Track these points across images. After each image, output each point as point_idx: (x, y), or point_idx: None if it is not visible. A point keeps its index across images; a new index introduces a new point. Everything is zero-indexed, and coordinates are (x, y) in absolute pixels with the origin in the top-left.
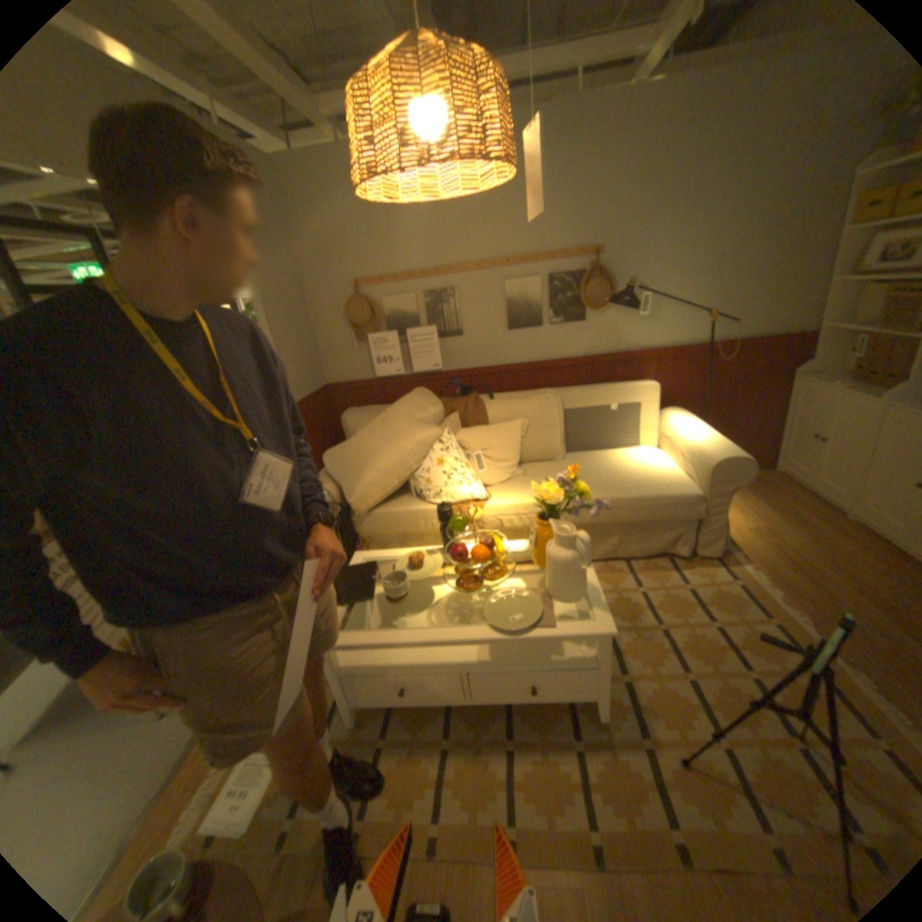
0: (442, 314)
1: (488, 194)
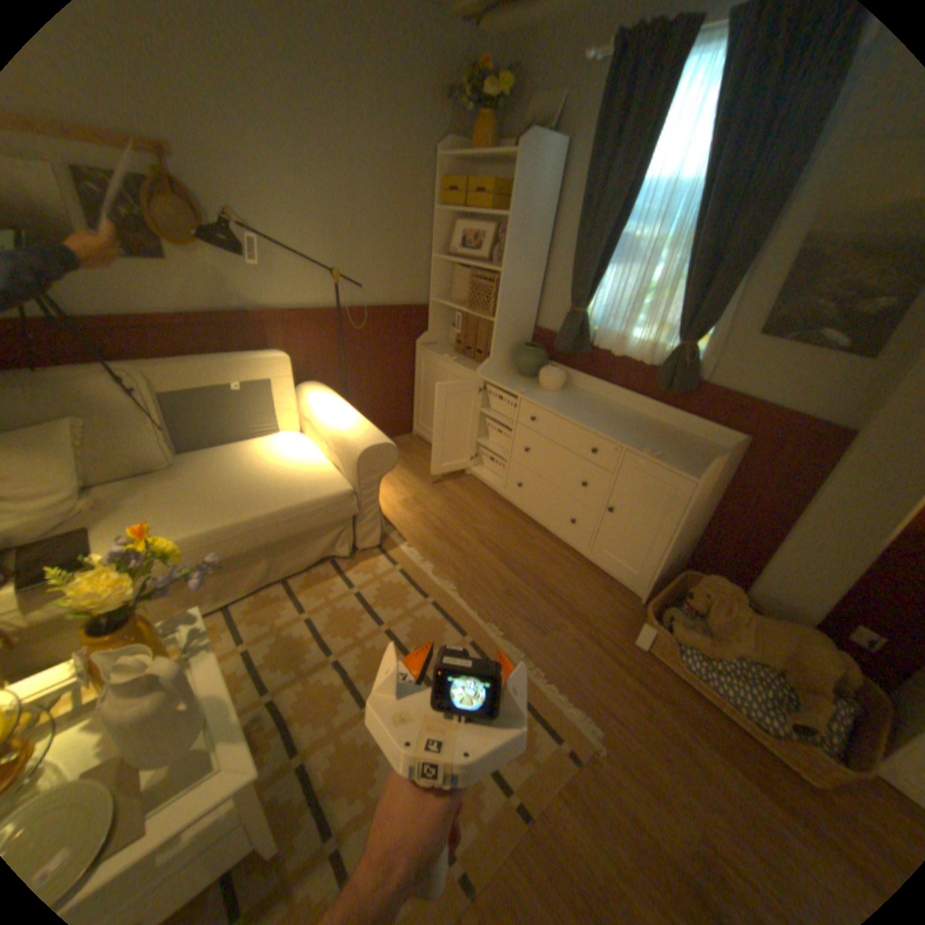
0: None
1: None
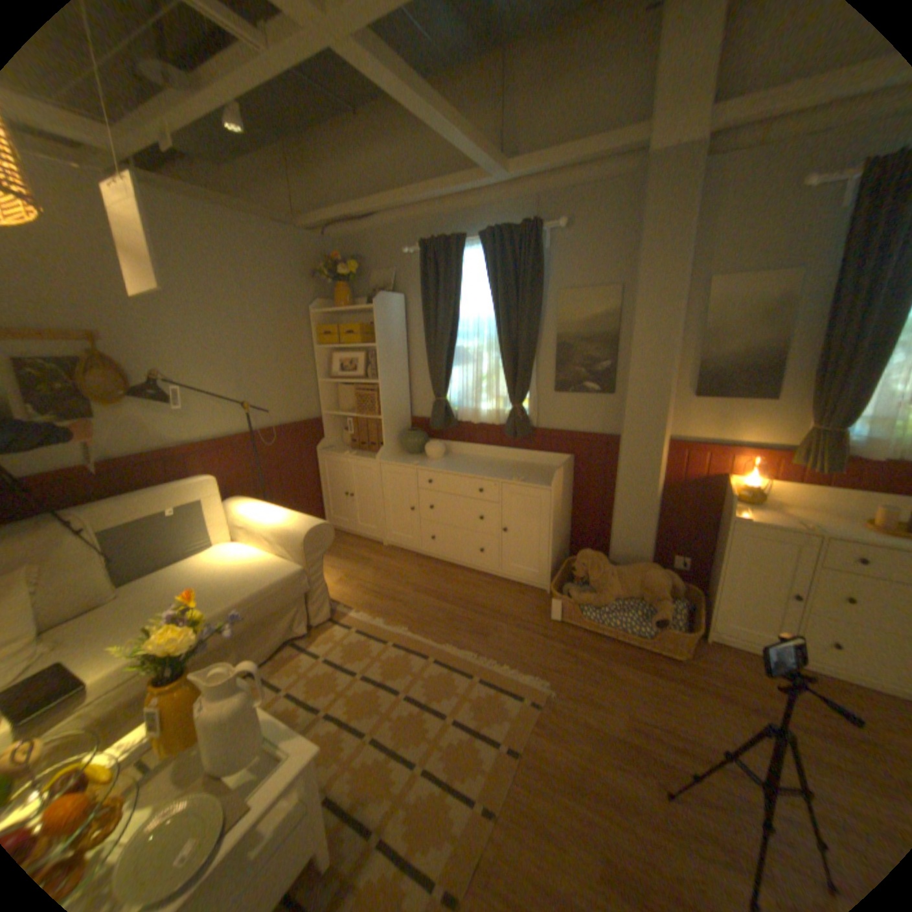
0: None
1: None
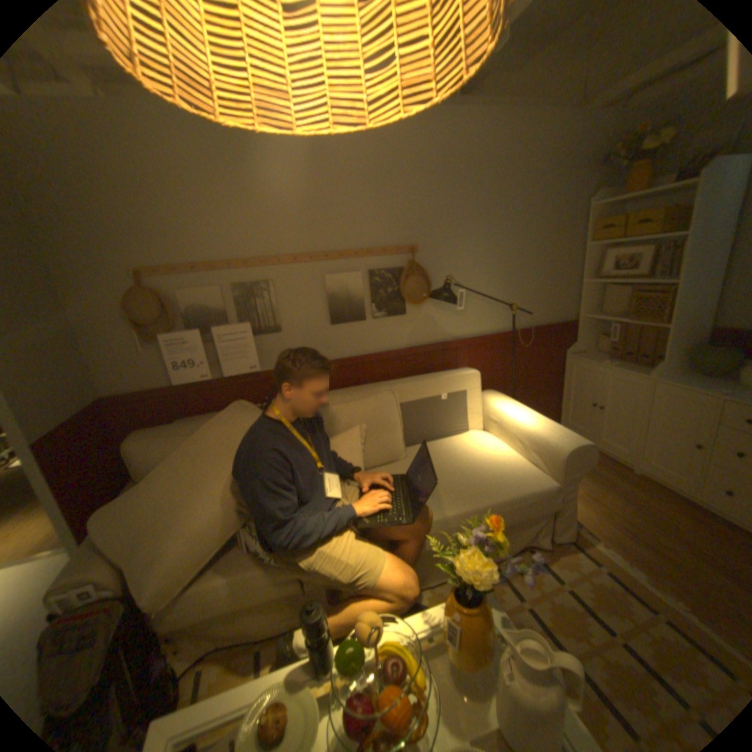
0: (258, 309)
1: (303, 185)
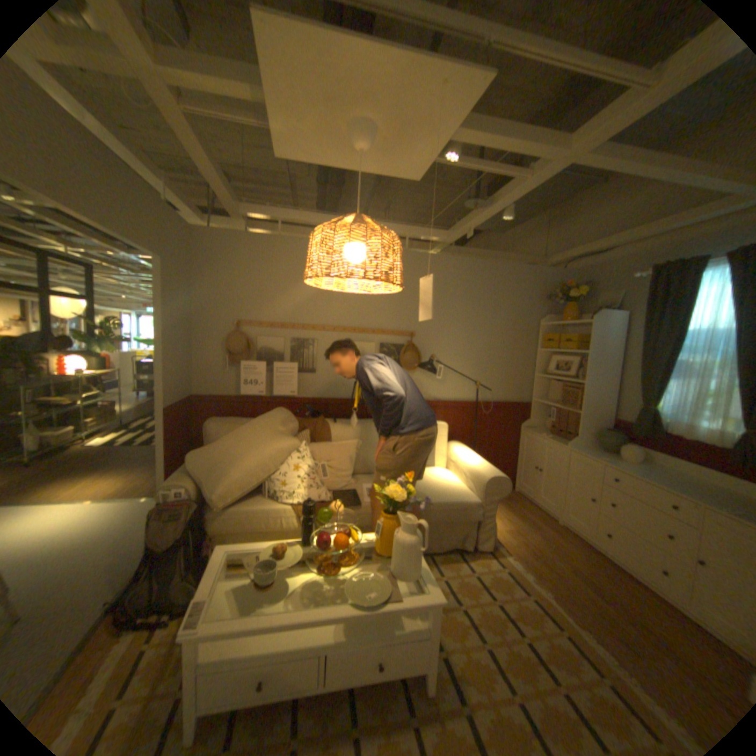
0: (303, 355)
1: None
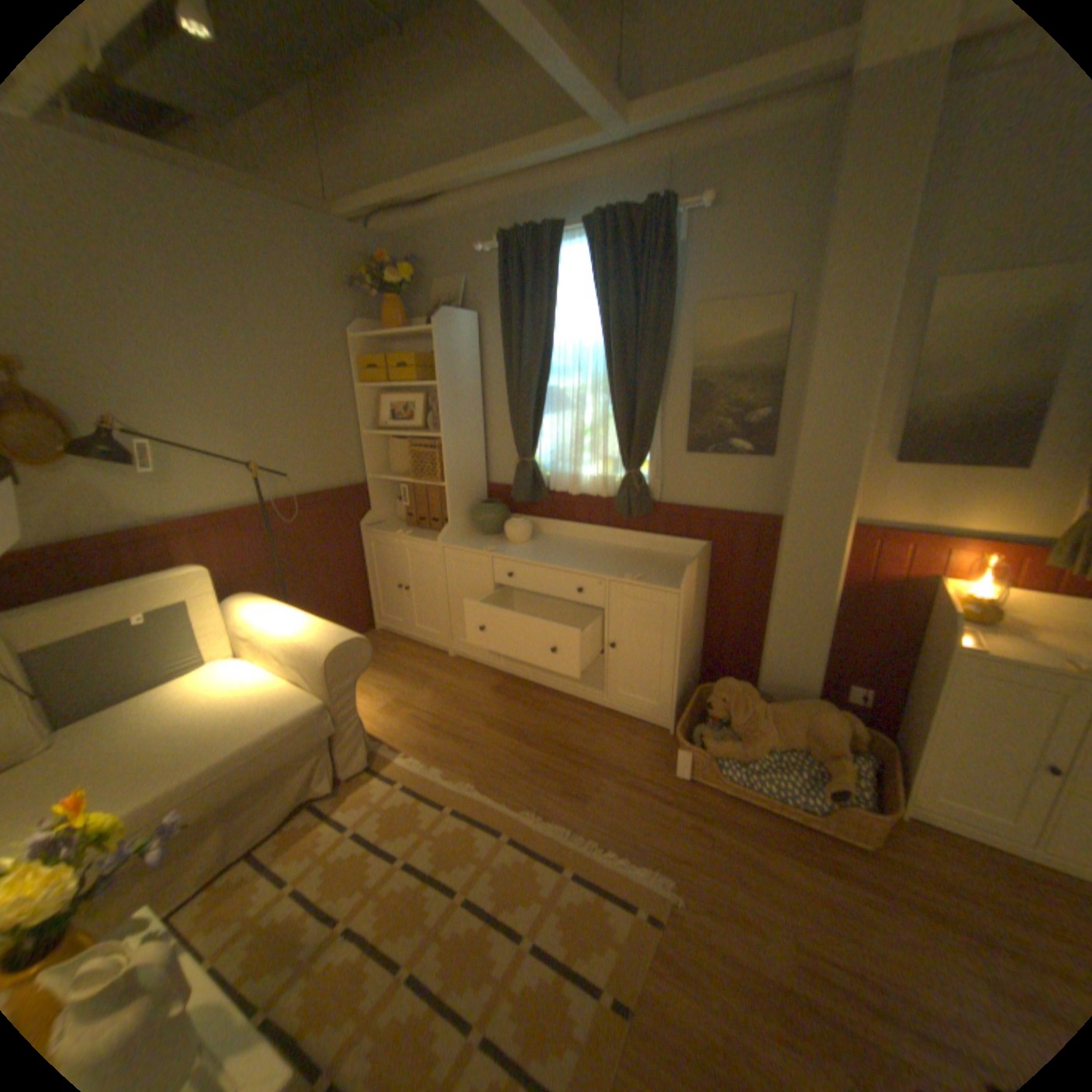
0: None
1: None
